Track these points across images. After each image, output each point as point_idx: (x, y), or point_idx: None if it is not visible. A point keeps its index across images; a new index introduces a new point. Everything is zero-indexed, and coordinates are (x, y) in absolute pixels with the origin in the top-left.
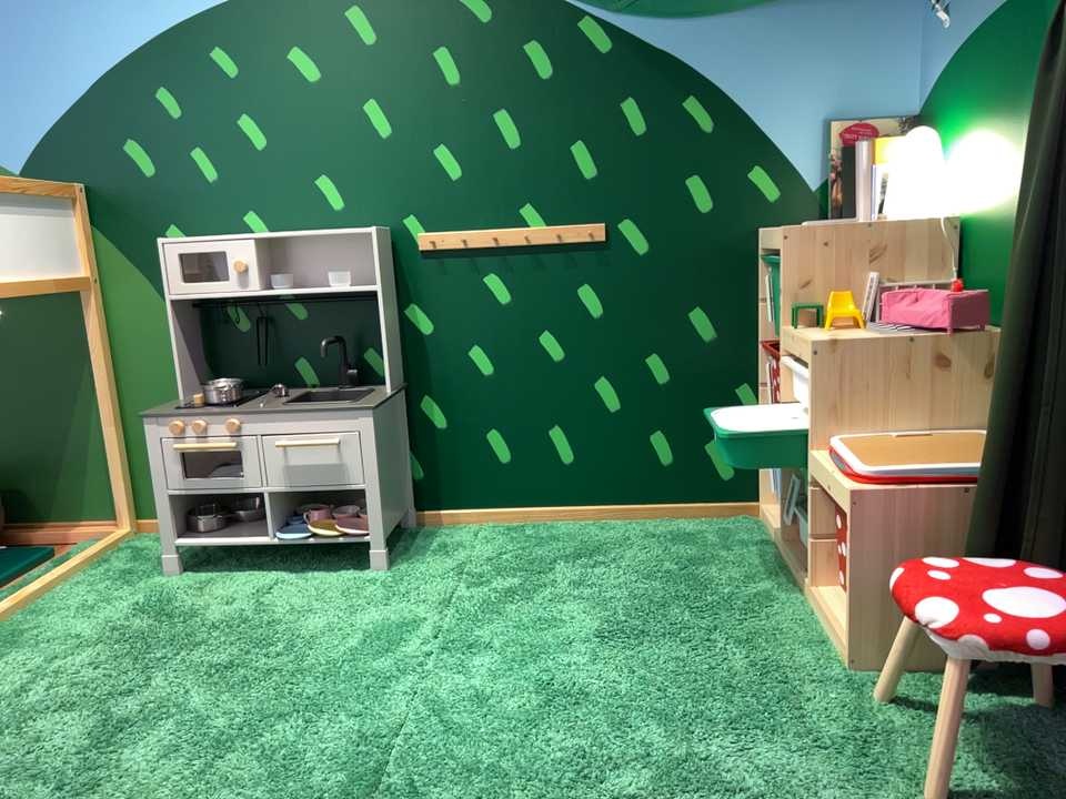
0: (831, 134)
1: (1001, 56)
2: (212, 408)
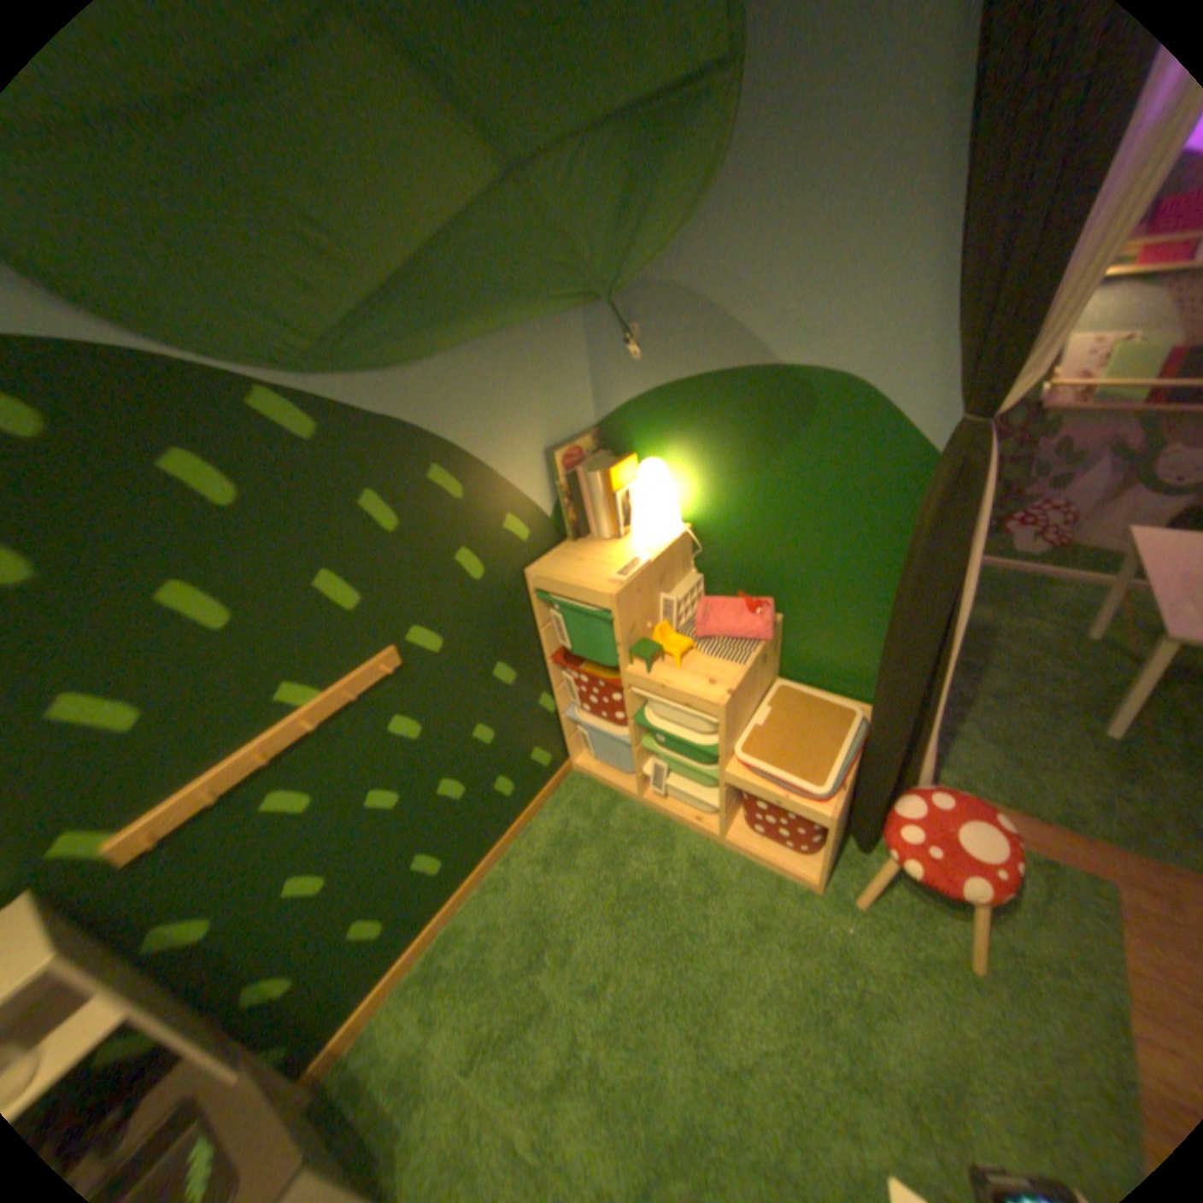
0: (555, 463)
1: (739, 412)
2: None
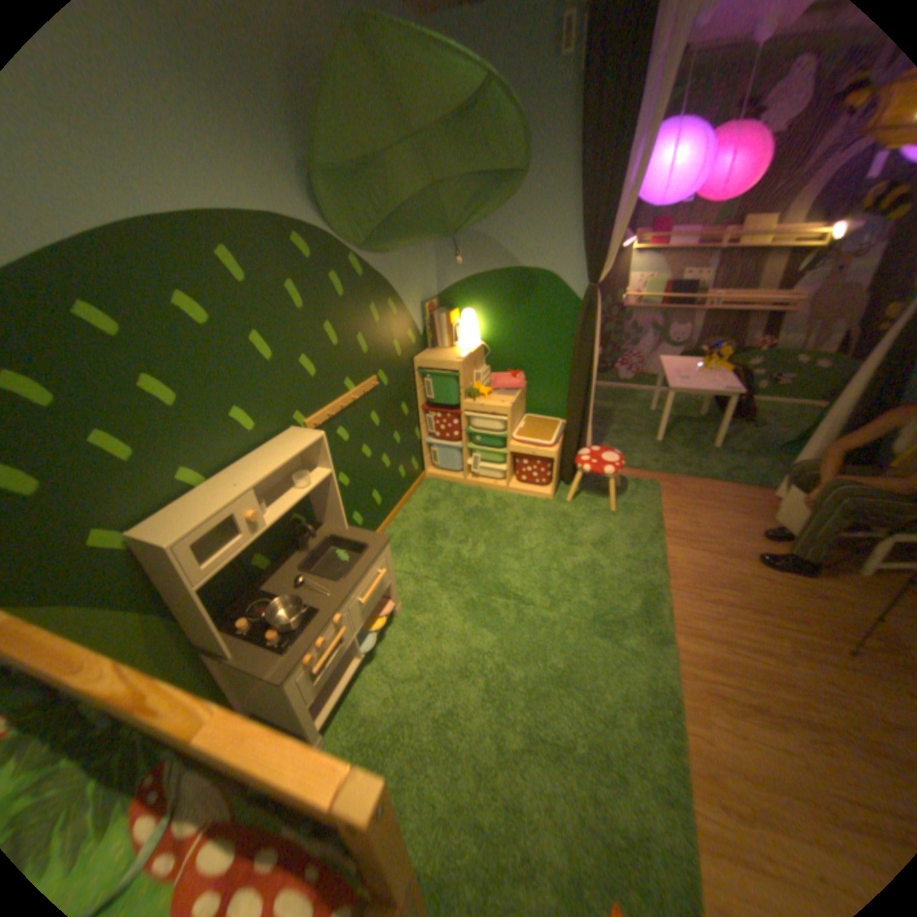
0: (423, 310)
1: (504, 288)
2: (300, 627)
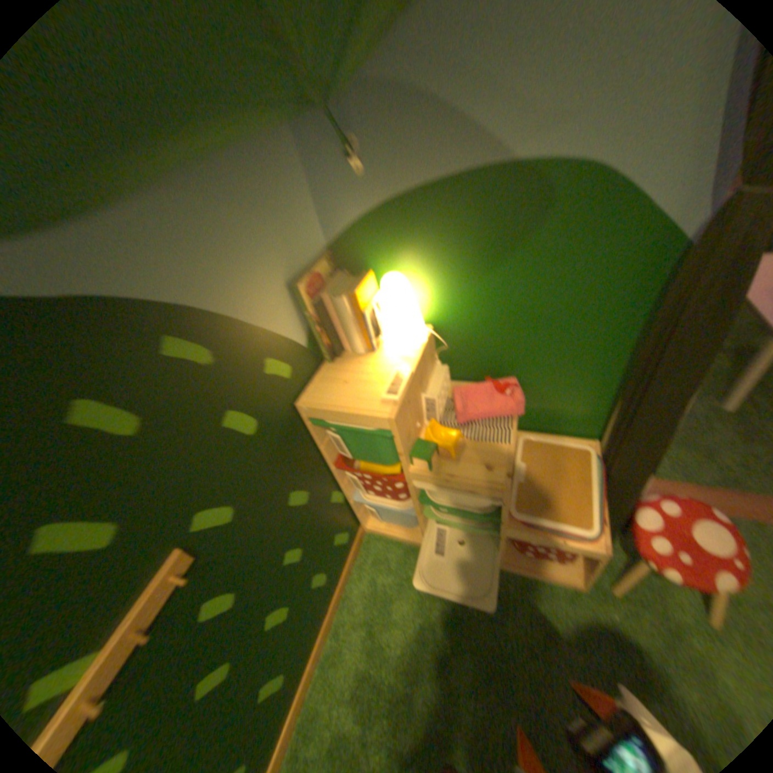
0: (301, 295)
1: (473, 215)
2: None
